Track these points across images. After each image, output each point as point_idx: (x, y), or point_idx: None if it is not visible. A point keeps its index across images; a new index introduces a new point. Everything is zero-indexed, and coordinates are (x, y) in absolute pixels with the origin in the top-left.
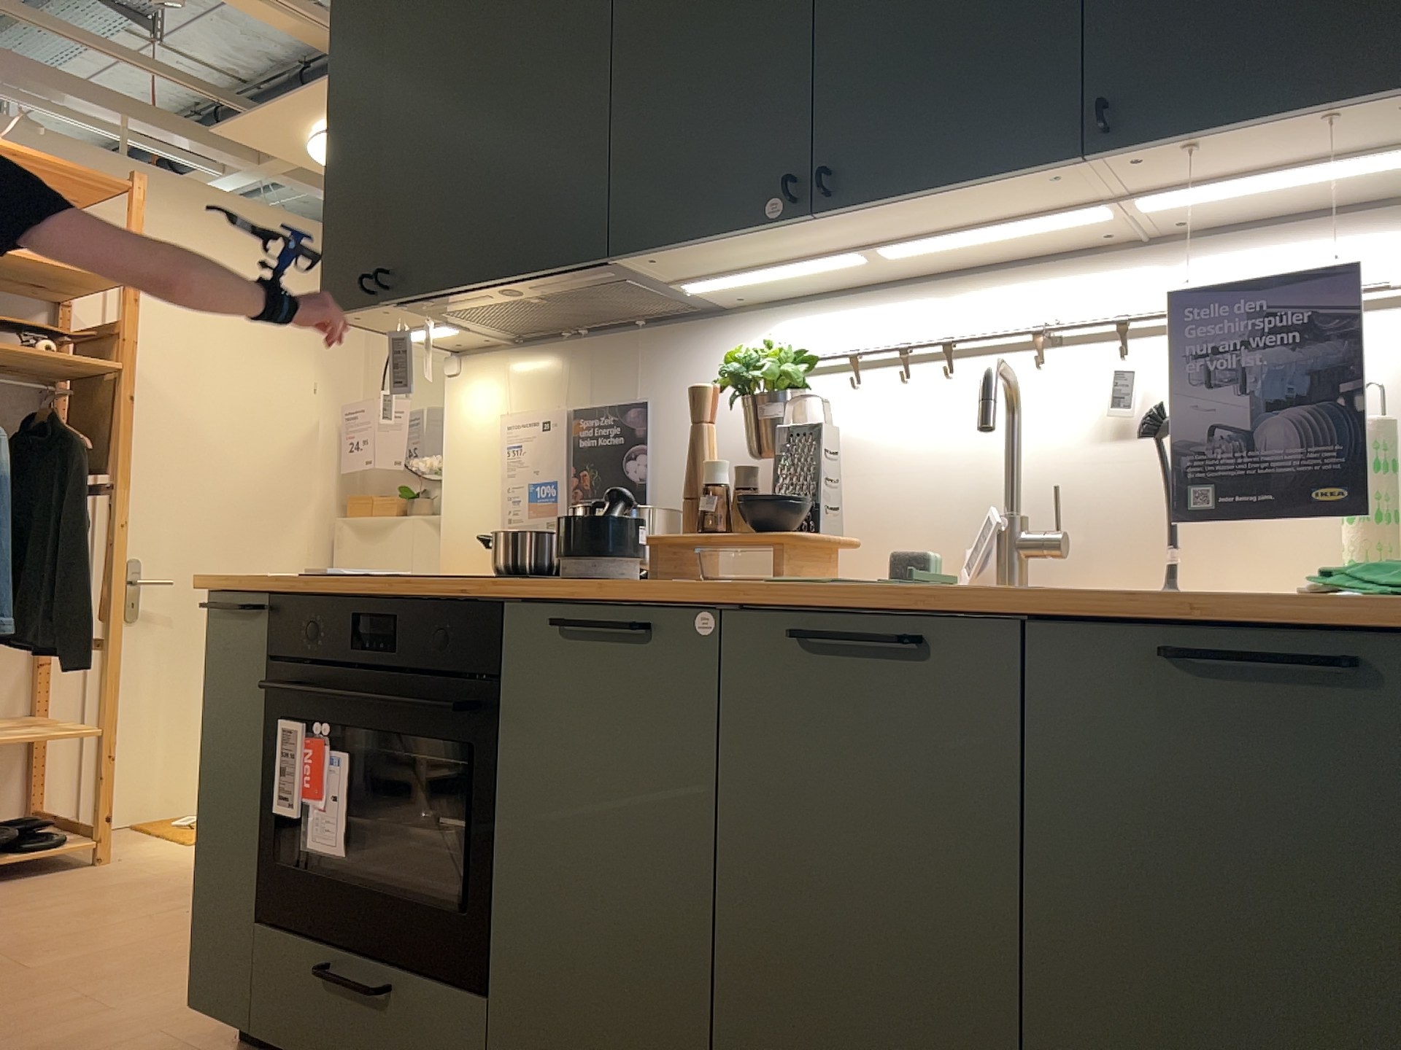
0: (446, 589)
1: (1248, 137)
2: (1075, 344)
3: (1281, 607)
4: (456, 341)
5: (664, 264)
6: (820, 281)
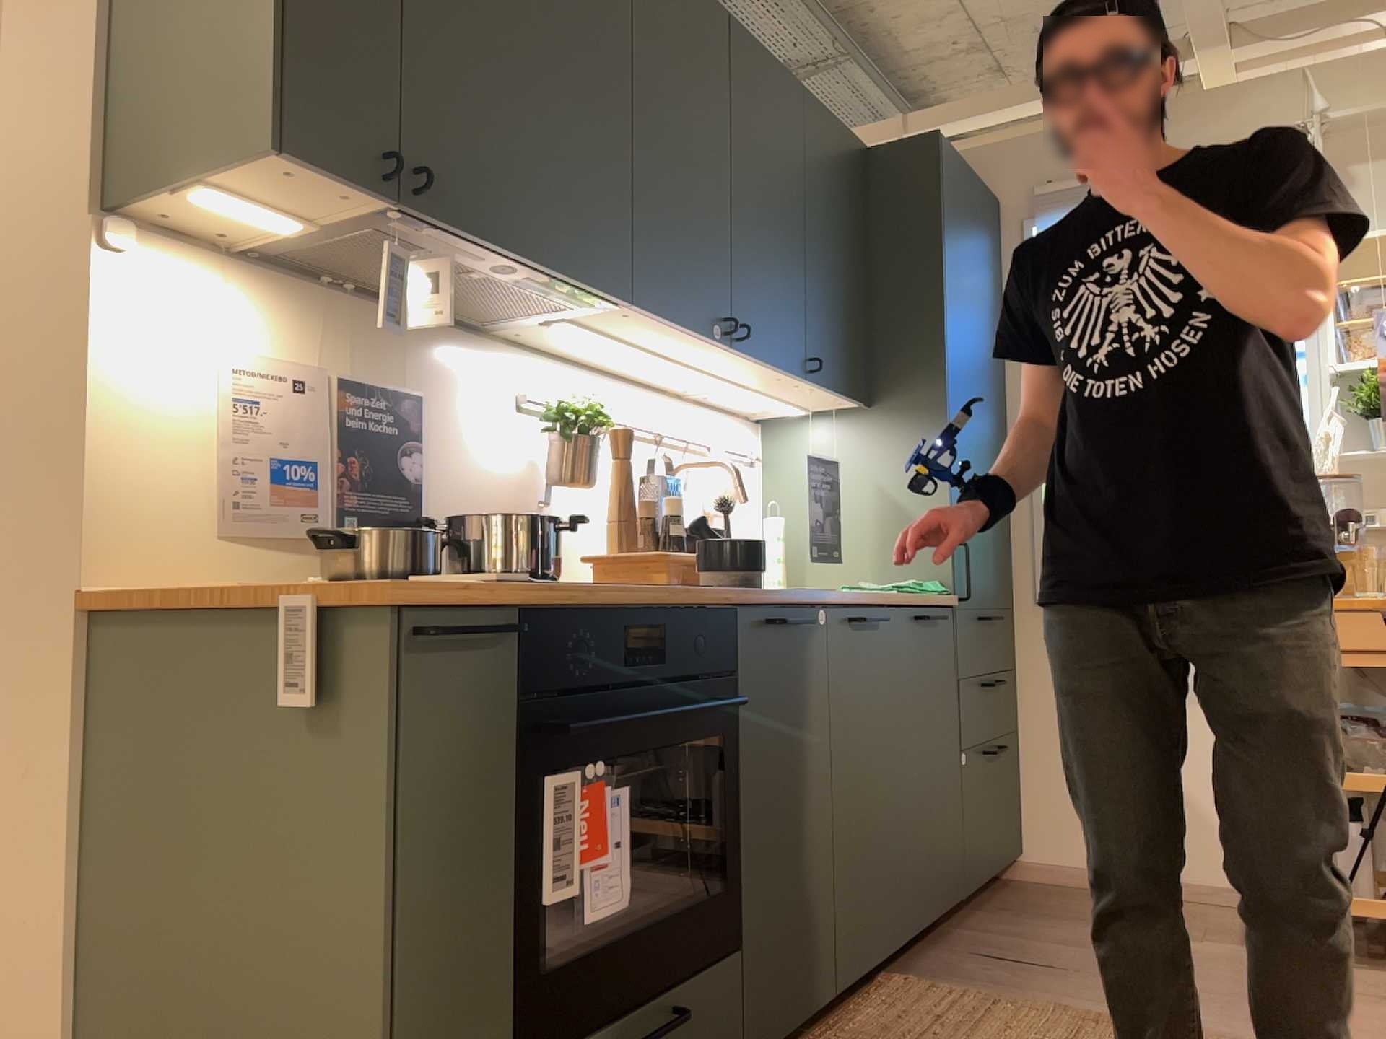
0: (693, 598)
1: (822, 392)
2: (650, 442)
3: (924, 599)
4: (182, 212)
5: (617, 315)
6: (572, 347)
